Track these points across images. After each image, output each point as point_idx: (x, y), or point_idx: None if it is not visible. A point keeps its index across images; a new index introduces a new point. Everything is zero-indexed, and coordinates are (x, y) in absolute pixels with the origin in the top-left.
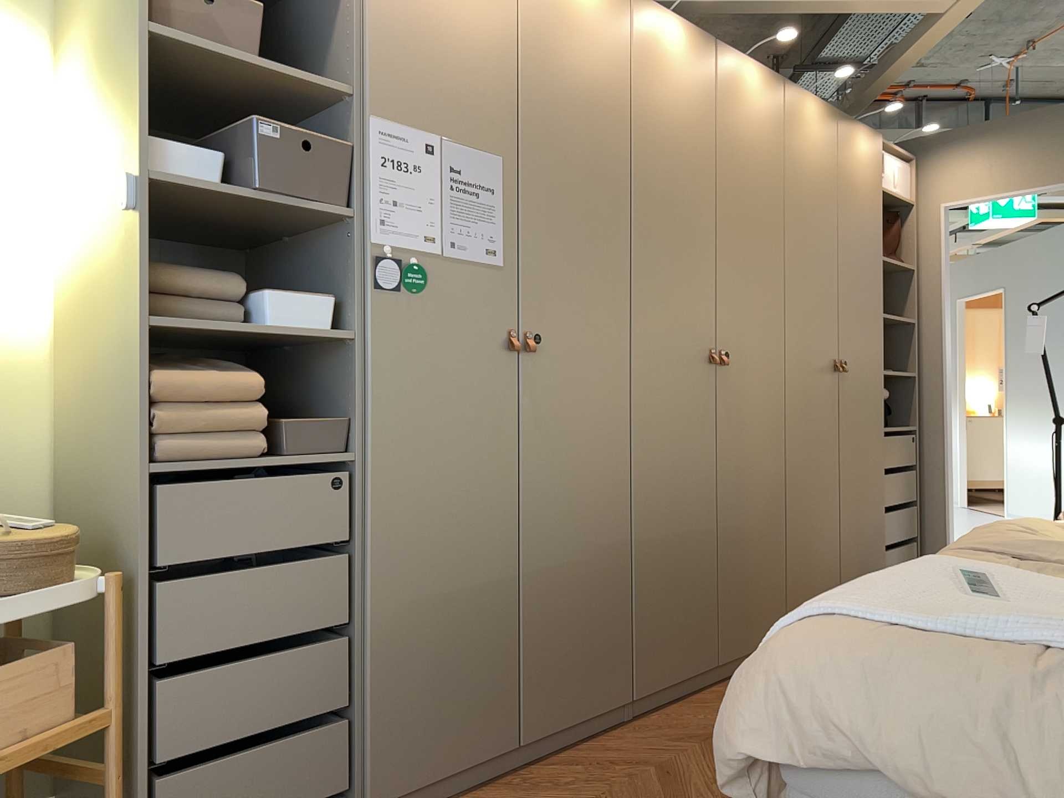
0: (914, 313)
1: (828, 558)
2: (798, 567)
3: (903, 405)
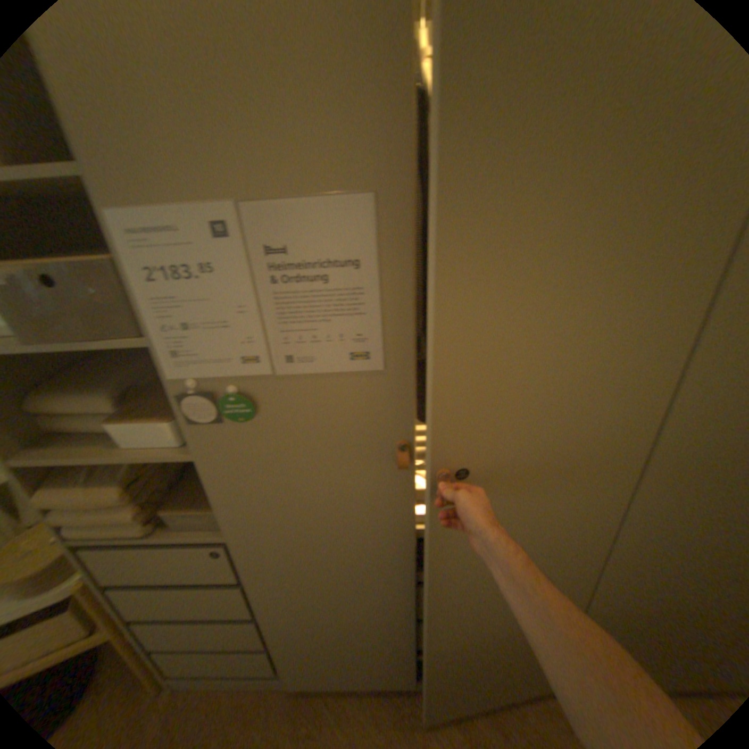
0: None
1: None
2: None
3: None
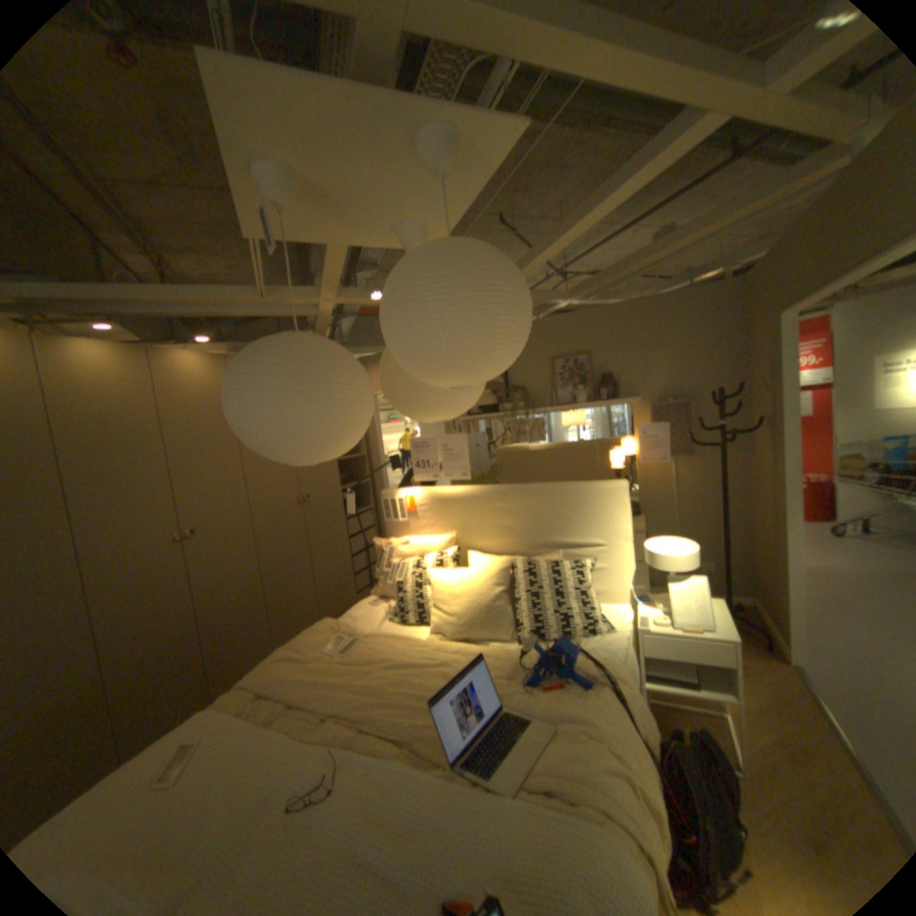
0: (371, 448)
1: (314, 599)
2: (286, 617)
3: (369, 495)
